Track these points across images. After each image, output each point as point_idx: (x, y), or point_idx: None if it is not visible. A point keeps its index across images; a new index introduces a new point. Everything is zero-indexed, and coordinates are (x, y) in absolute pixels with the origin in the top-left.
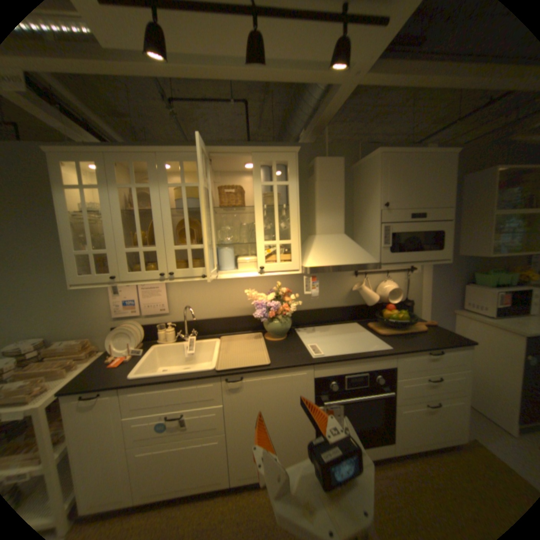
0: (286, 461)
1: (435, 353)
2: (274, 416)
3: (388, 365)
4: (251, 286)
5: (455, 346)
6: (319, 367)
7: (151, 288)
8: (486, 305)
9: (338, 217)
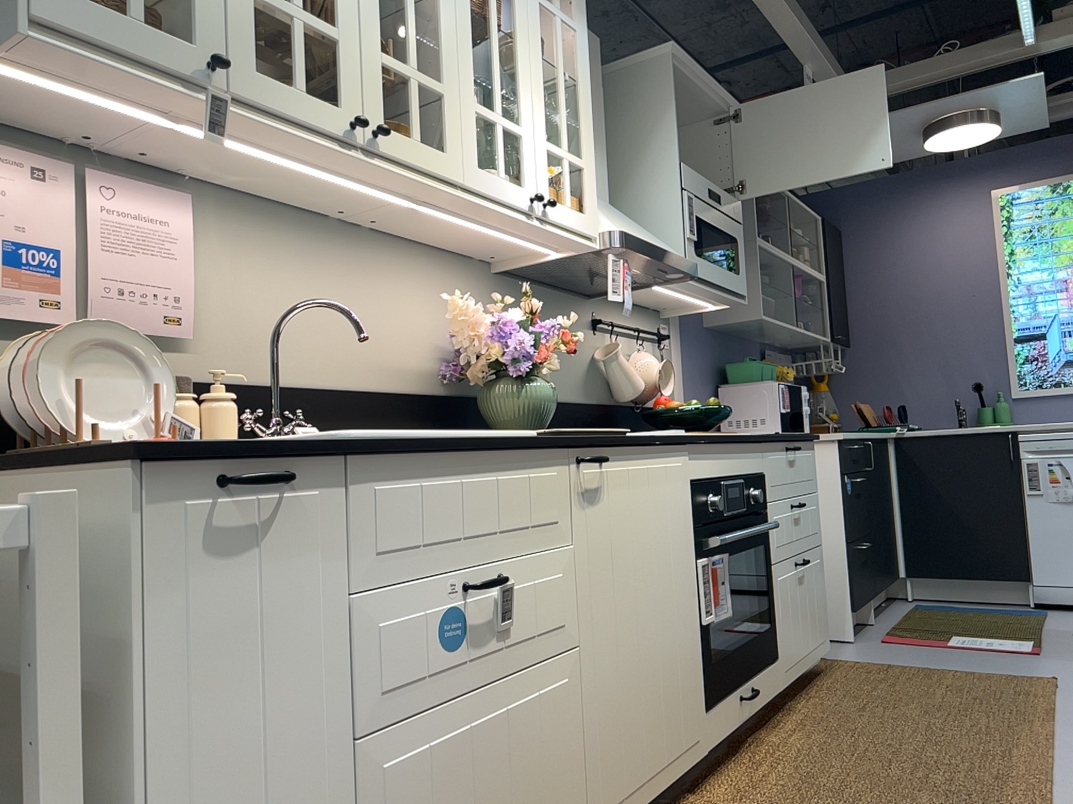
0: (671, 727)
1: (792, 446)
2: (649, 582)
3: (758, 464)
4: (419, 303)
5: (805, 436)
6: (695, 452)
7: (136, 220)
8: (760, 417)
9: (601, 162)
